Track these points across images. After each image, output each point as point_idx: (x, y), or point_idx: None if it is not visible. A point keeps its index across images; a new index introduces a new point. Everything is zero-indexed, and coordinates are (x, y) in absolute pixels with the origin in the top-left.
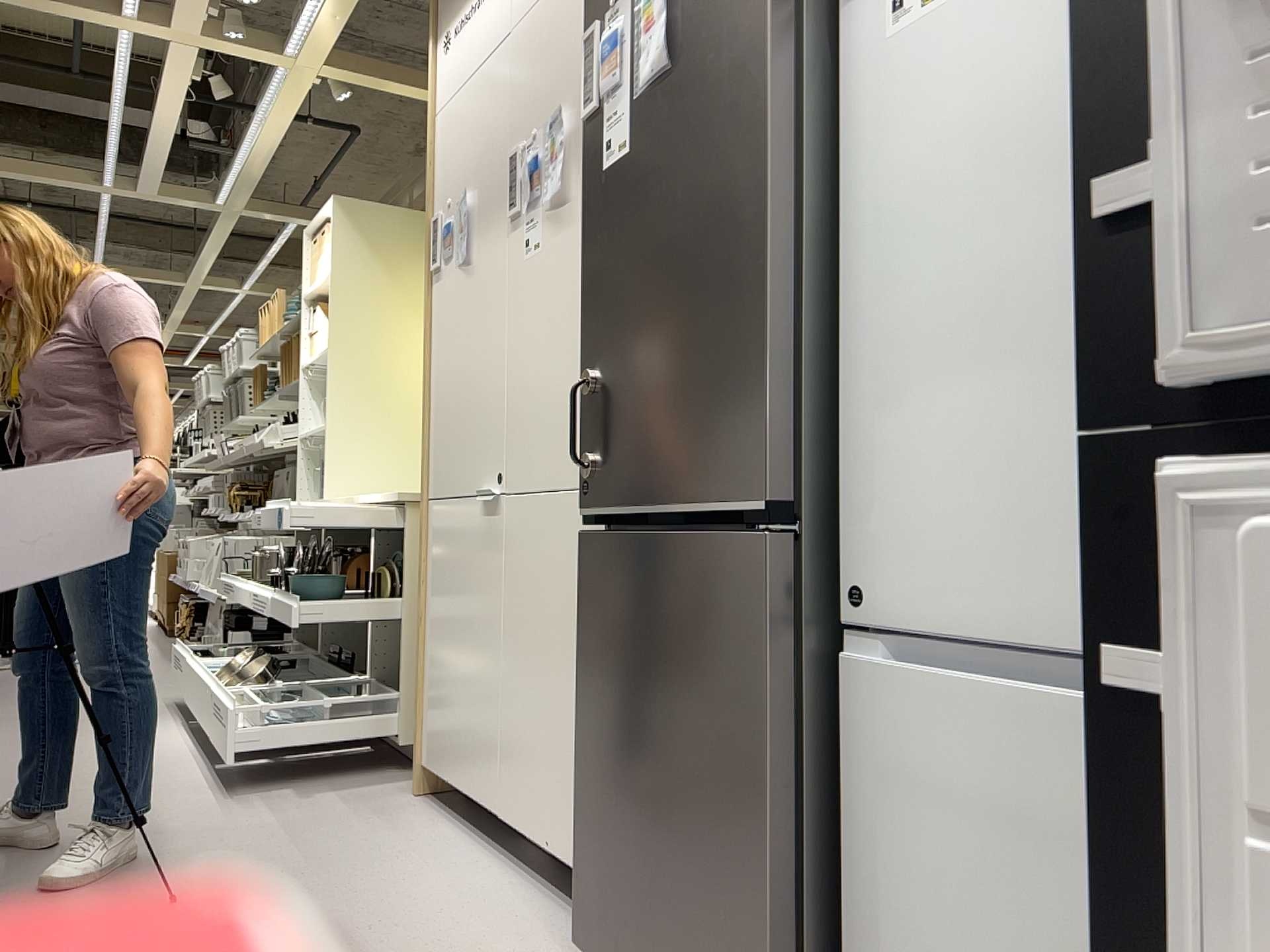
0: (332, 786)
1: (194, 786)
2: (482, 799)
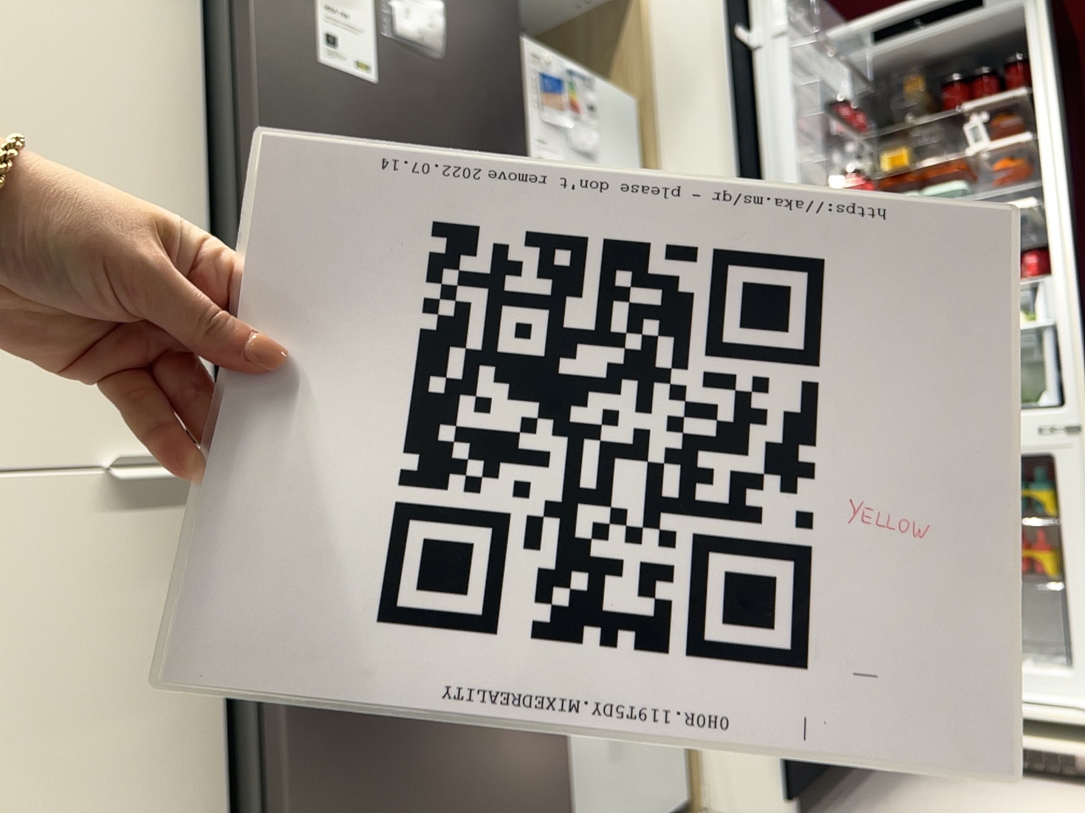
0: None
1: None
2: None
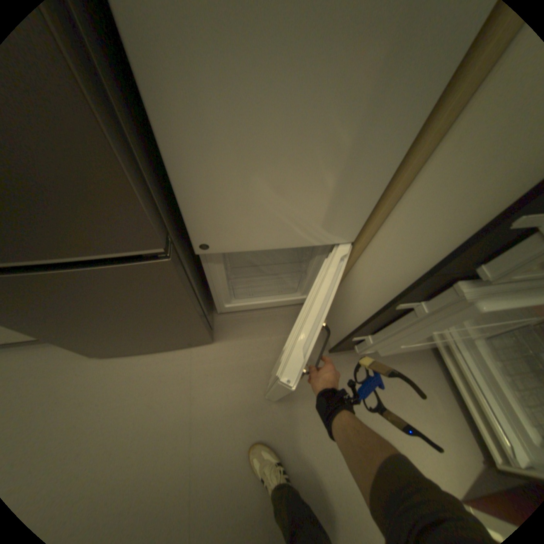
0: None
1: None
2: None
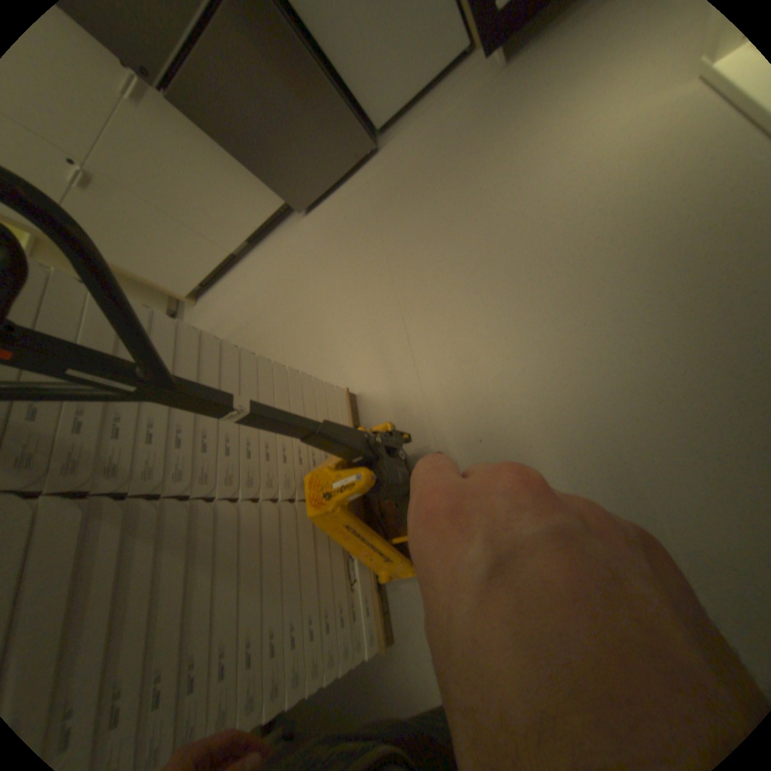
0: None
1: None
2: (219, 261)
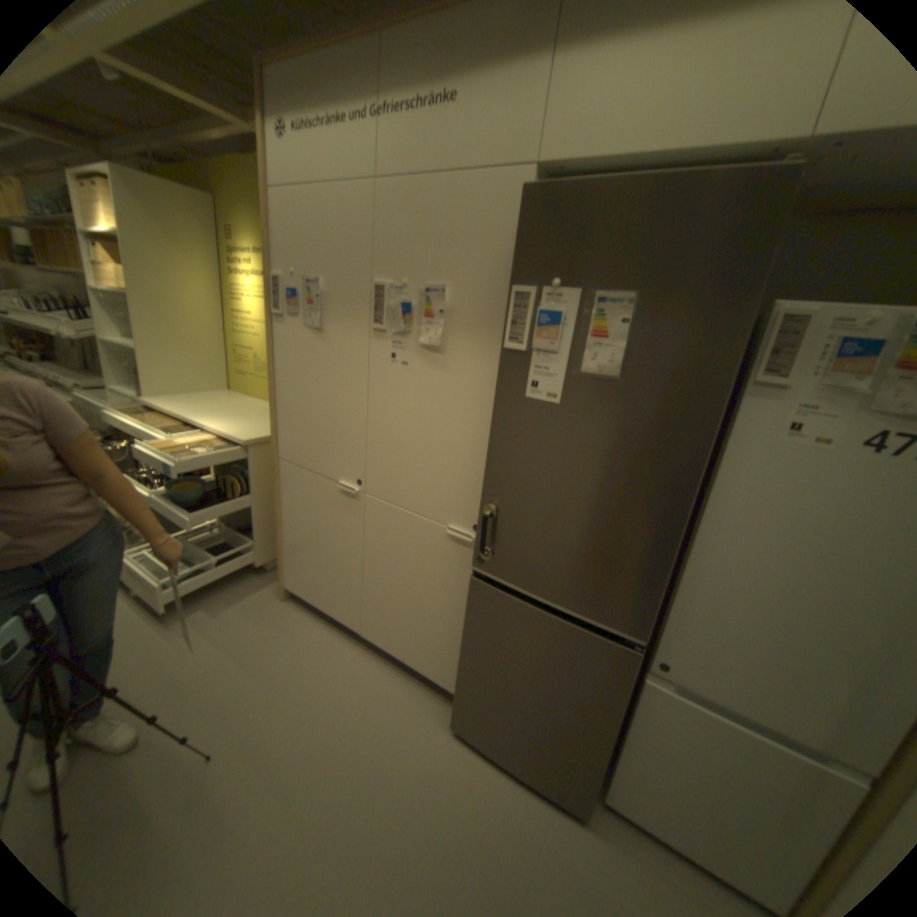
0: (227, 601)
1: (131, 621)
2: (345, 621)
